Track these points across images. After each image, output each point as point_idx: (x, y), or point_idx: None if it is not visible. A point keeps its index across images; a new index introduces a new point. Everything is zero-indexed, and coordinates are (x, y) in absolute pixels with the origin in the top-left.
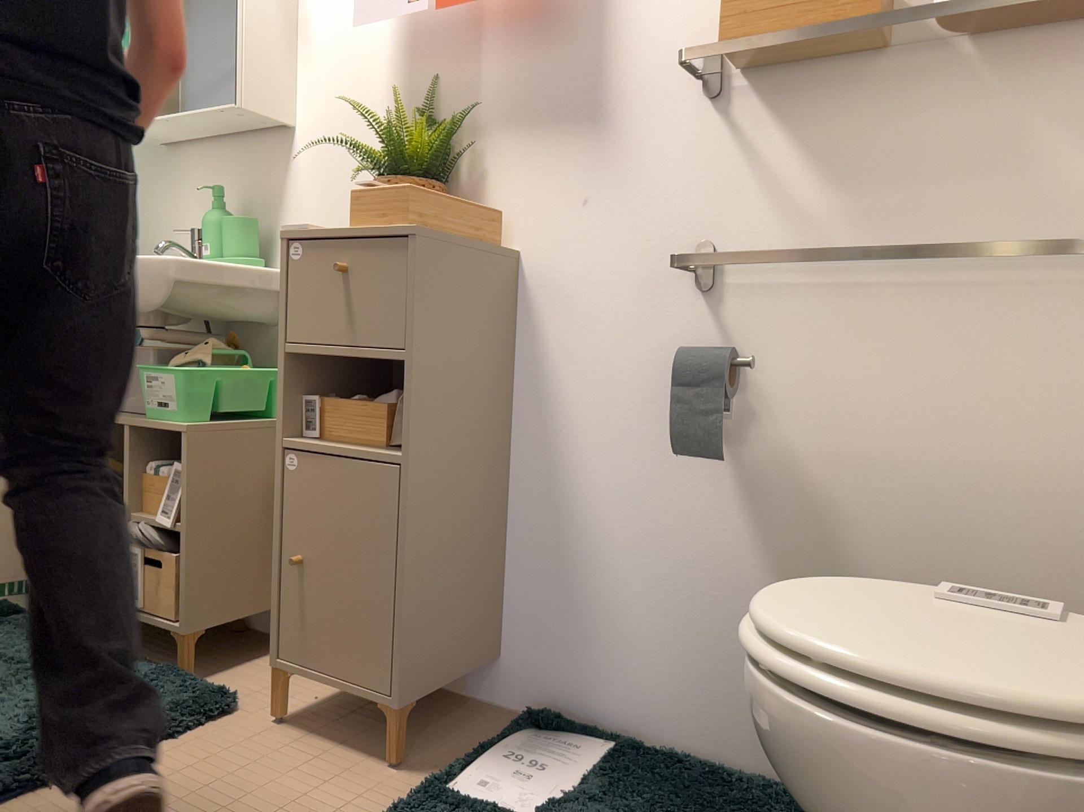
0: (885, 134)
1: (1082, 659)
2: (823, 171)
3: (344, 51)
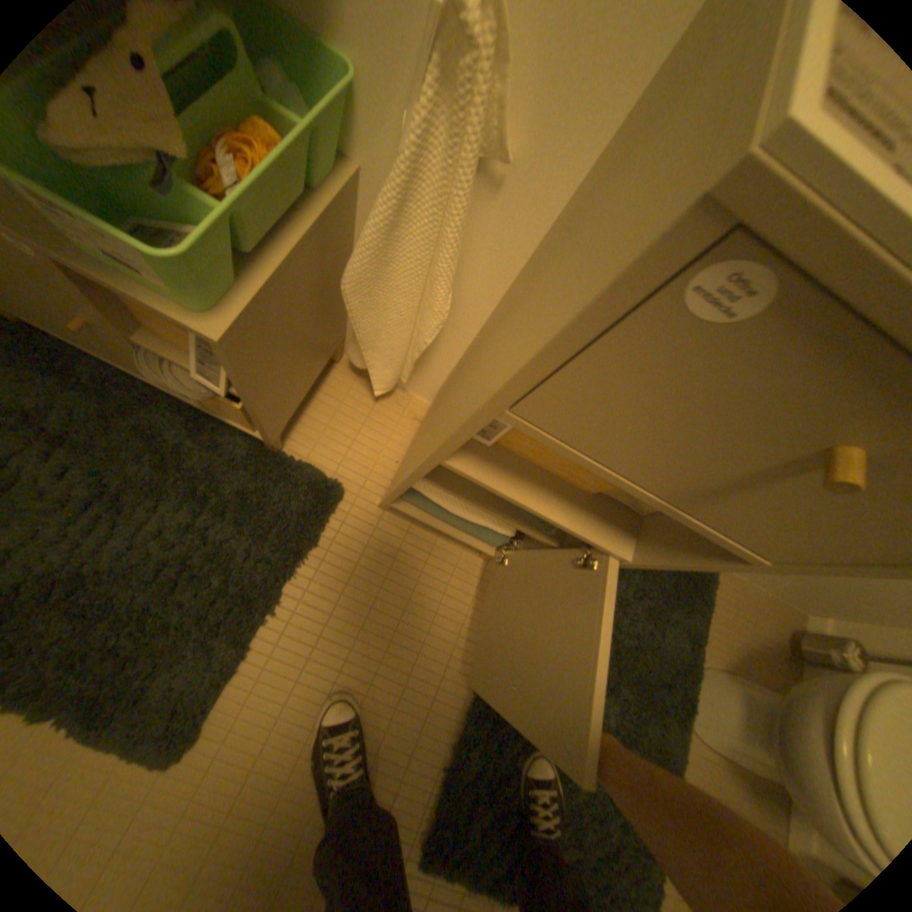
0: None
1: None
2: None
3: None
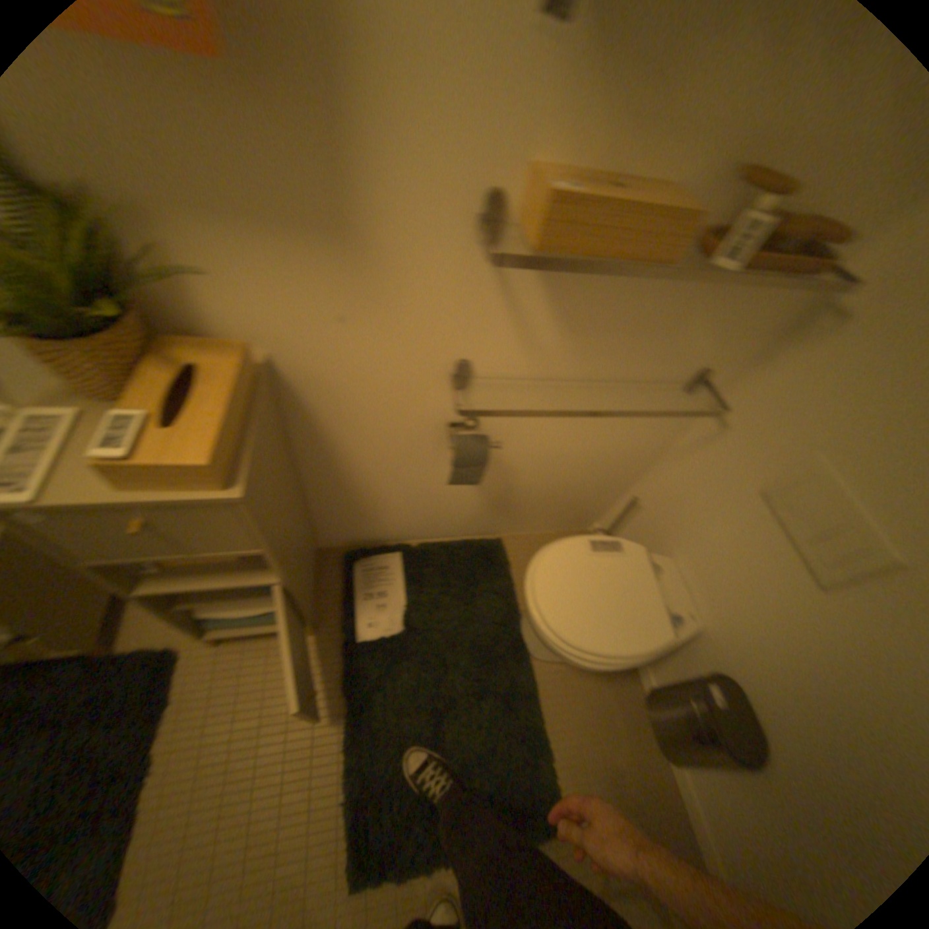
0: (617, 300)
1: (648, 594)
2: (566, 319)
3: None
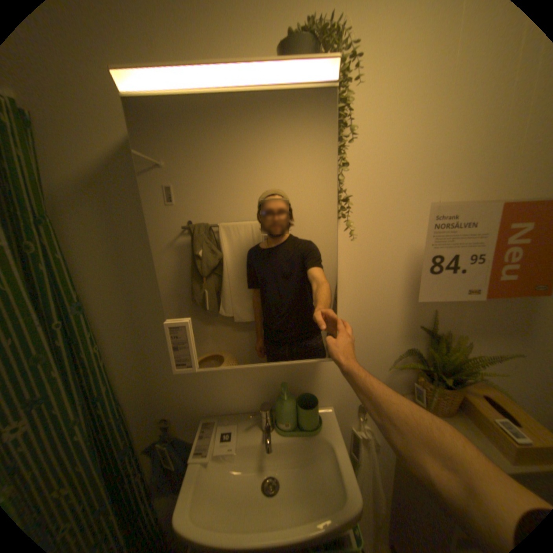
0: None
1: None
2: None
3: (365, 290)
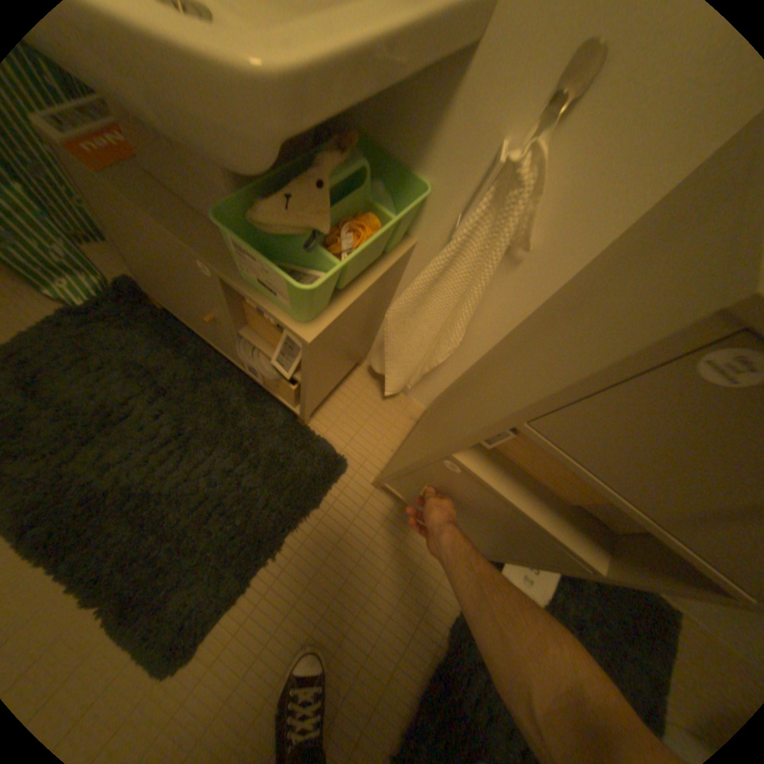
0: None
1: None
2: None
3: None
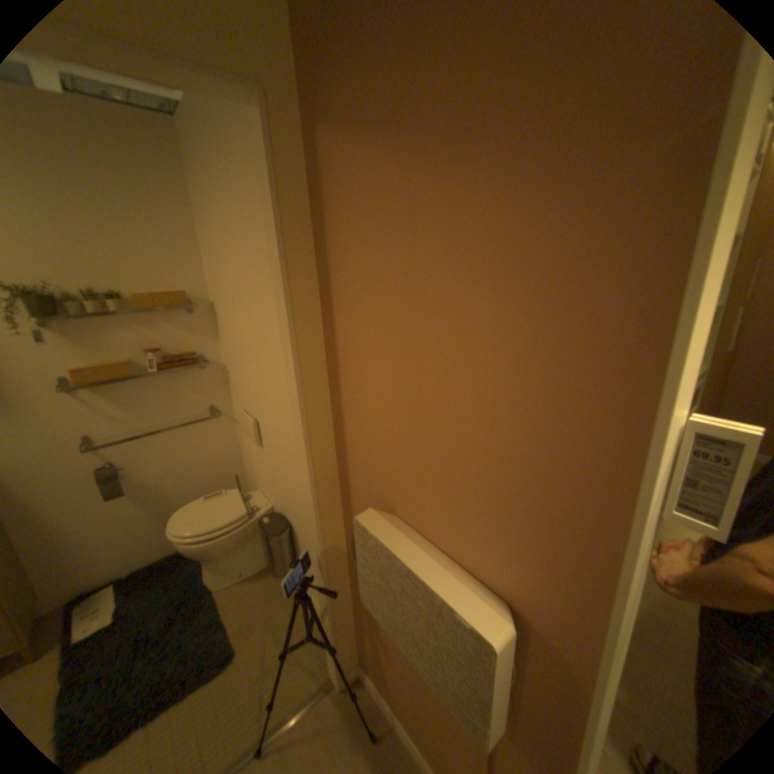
0: (141, 396)
1: (234, 504)
2: (123, 408)
3: None
